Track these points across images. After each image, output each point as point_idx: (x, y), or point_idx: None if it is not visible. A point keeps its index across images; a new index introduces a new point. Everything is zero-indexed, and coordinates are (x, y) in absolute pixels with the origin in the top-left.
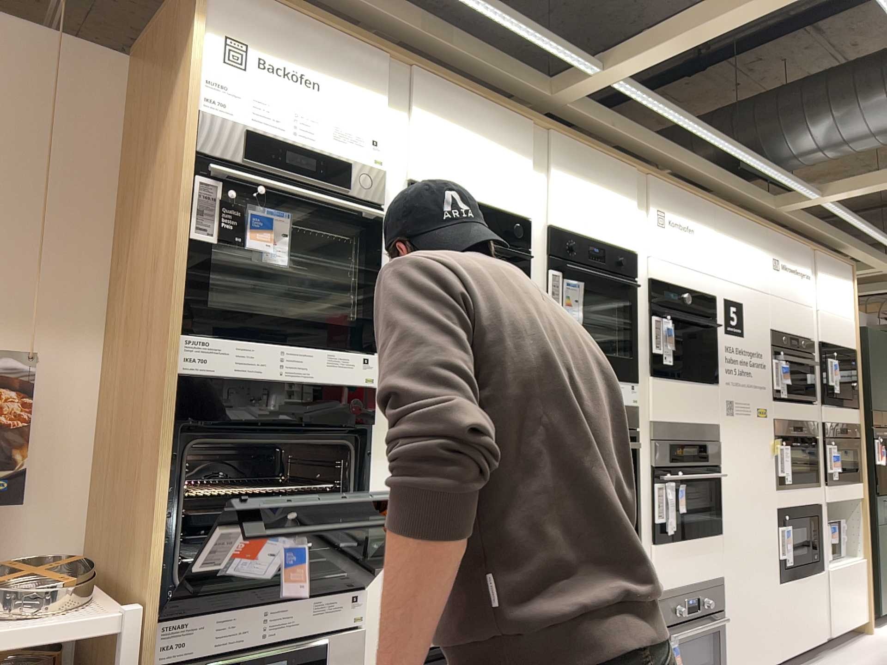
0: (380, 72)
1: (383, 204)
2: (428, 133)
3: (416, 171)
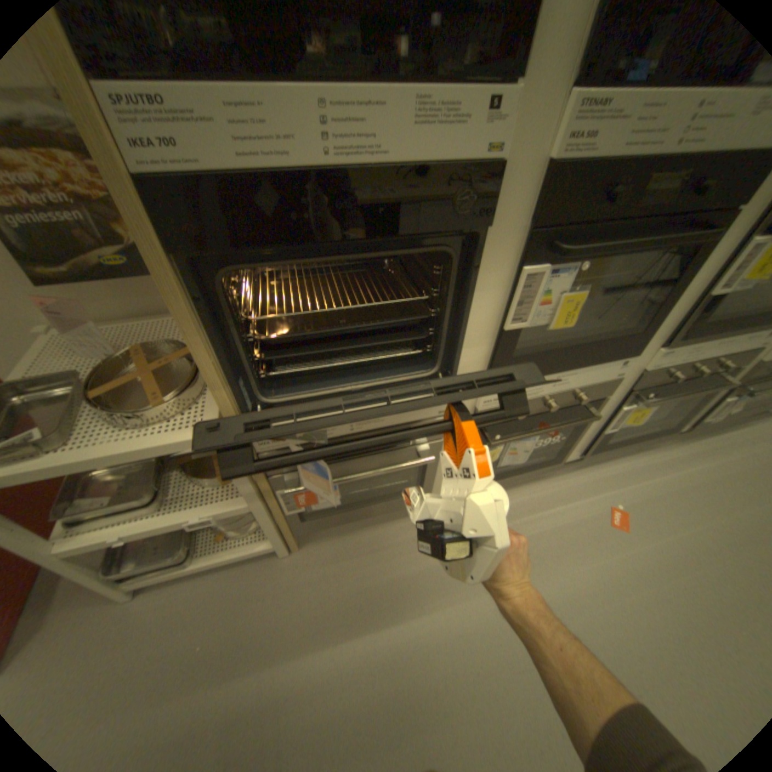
0: None
1: None
2: None
3: None
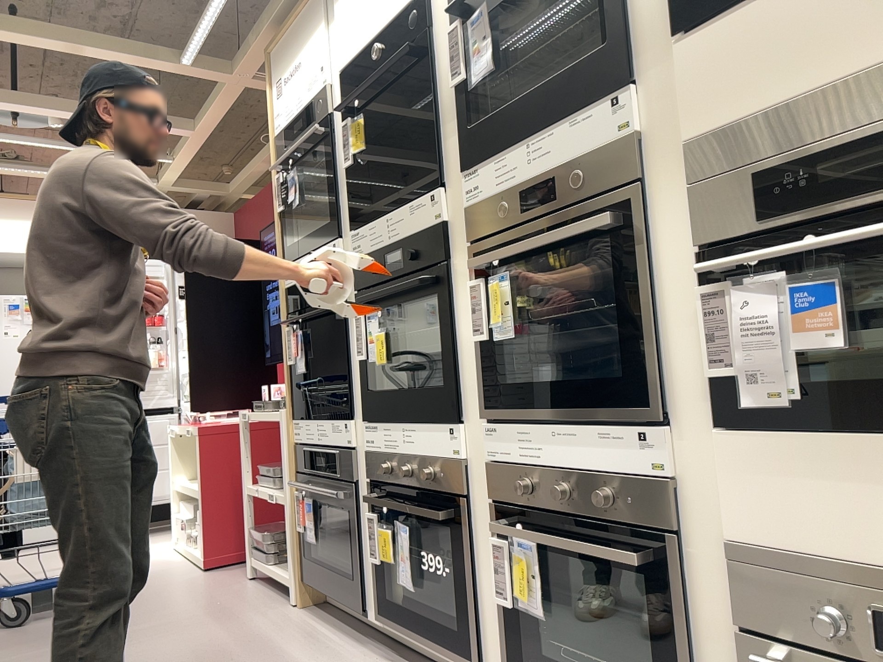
0: (315, 3)
1: (325, 111)
2: (340, 11)
3: (340, 56)
